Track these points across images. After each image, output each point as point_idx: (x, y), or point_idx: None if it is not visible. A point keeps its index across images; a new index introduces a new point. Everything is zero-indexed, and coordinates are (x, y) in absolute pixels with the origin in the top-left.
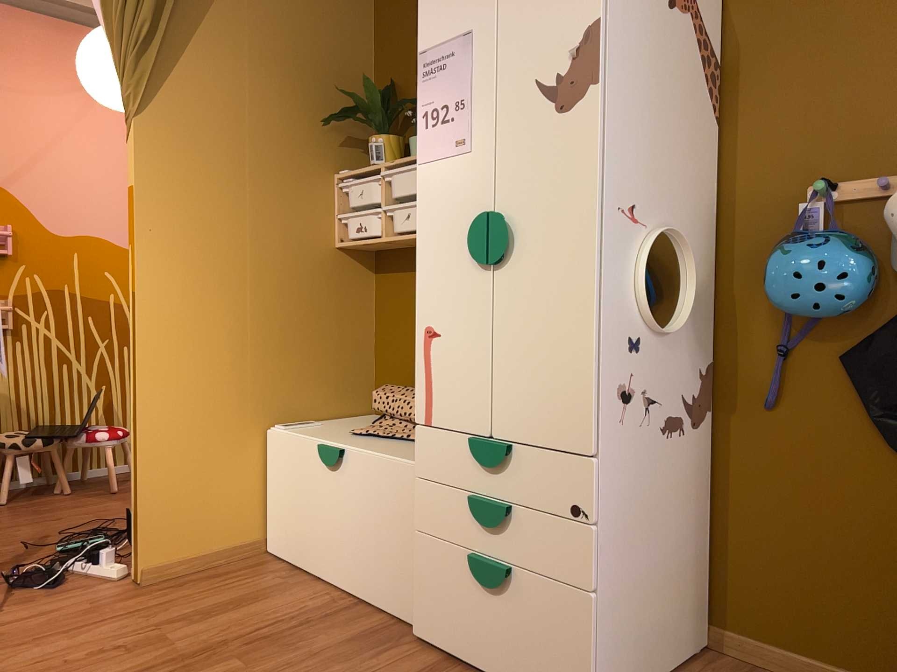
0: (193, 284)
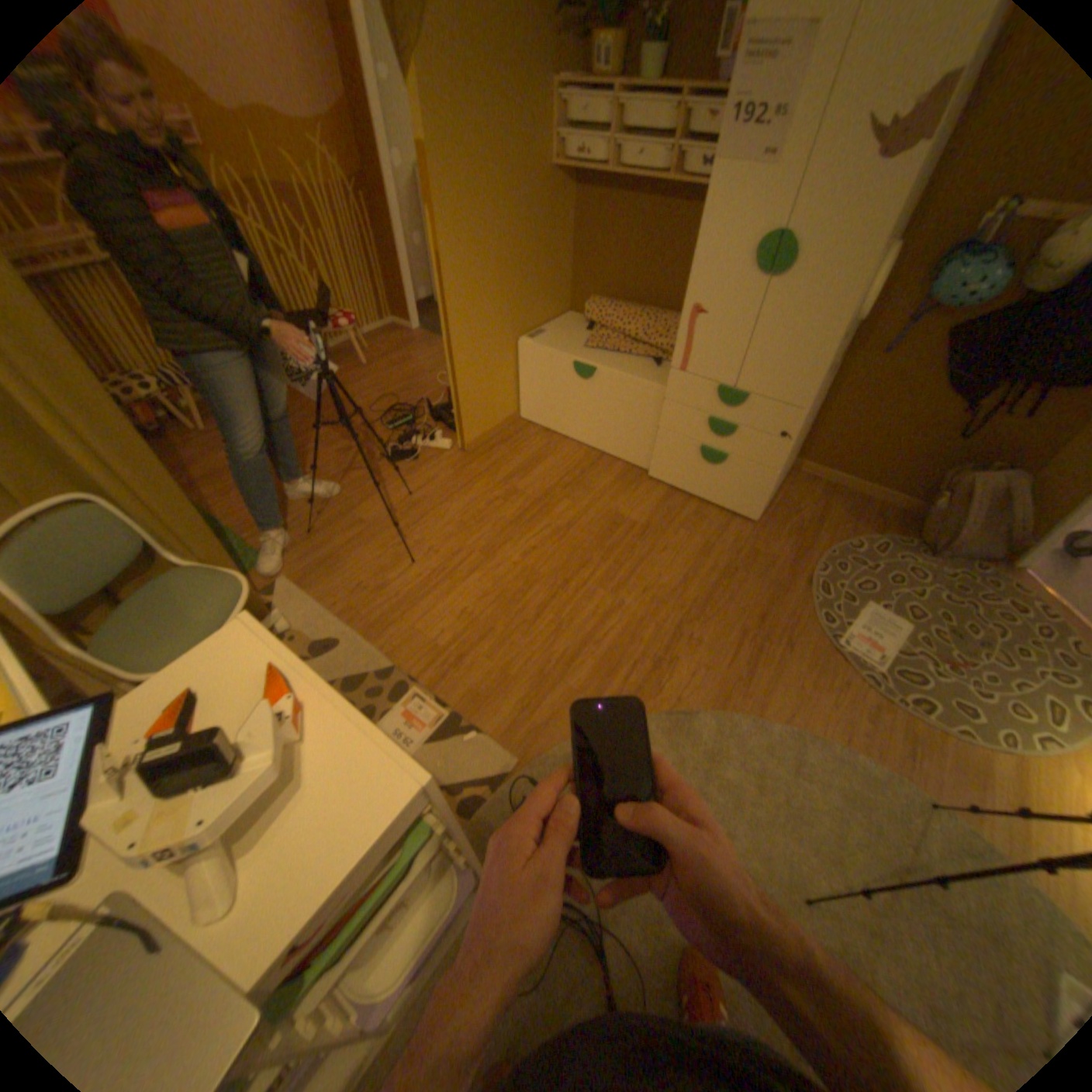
0: (469, 236)
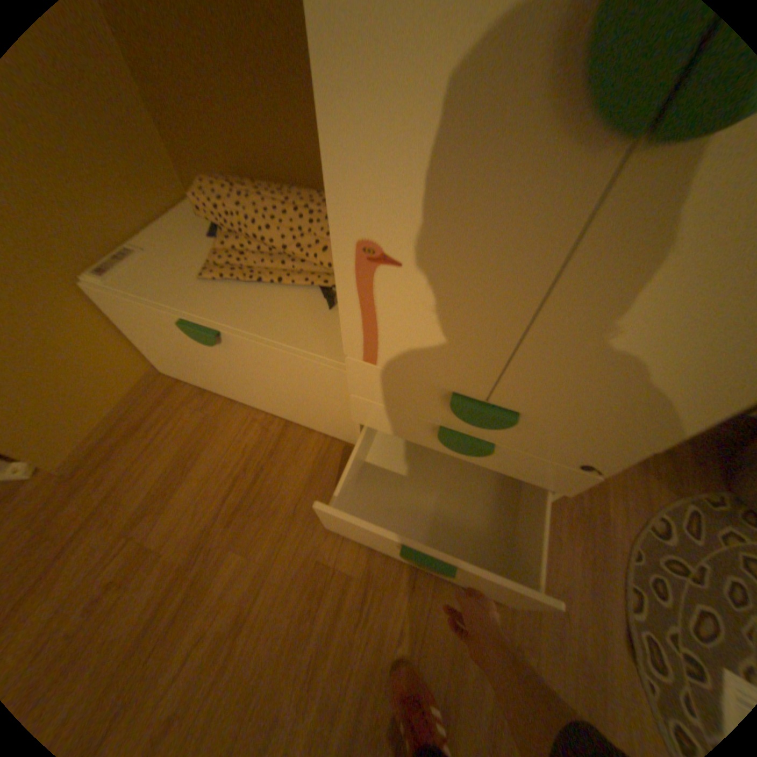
0: None
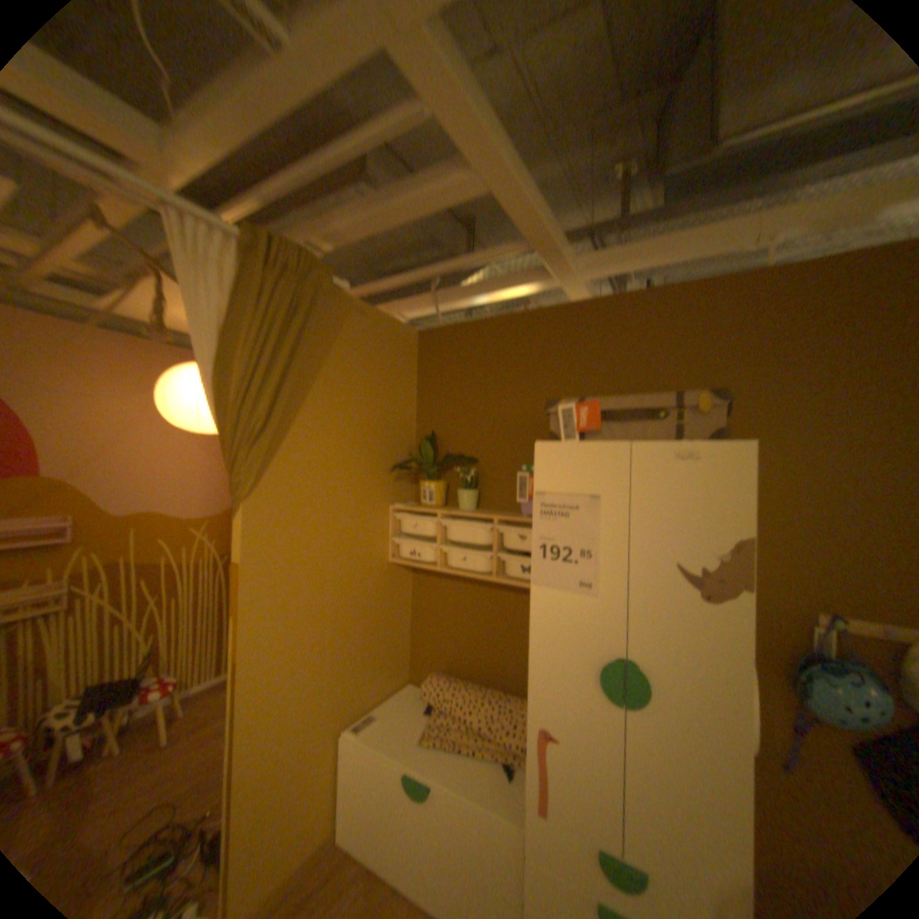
0: (286, 637)
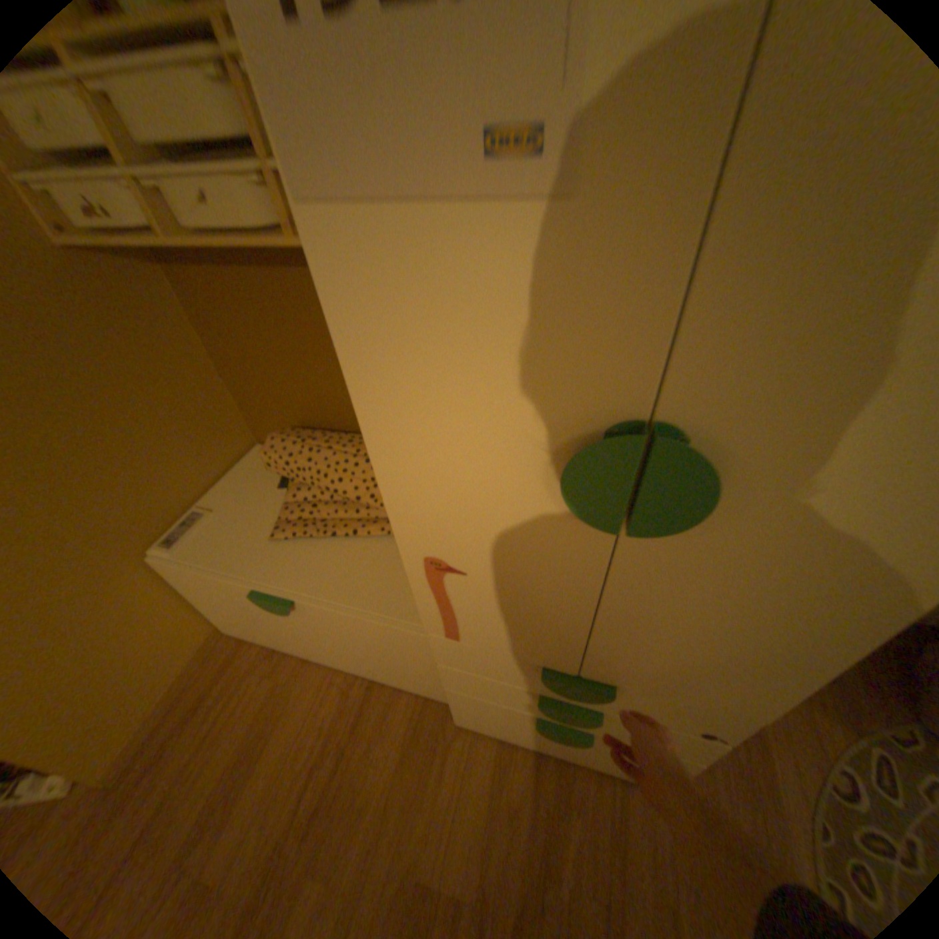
0: None
